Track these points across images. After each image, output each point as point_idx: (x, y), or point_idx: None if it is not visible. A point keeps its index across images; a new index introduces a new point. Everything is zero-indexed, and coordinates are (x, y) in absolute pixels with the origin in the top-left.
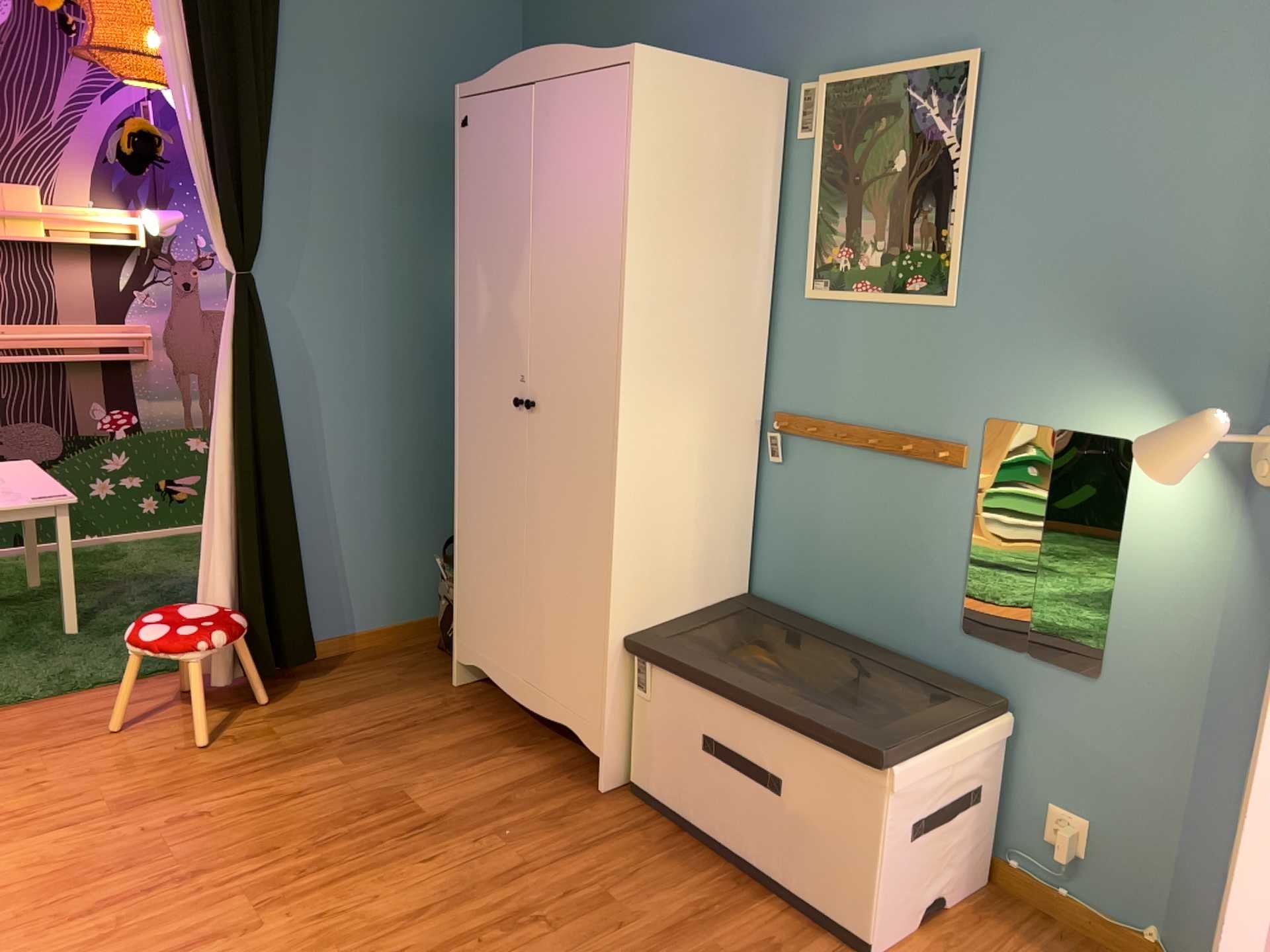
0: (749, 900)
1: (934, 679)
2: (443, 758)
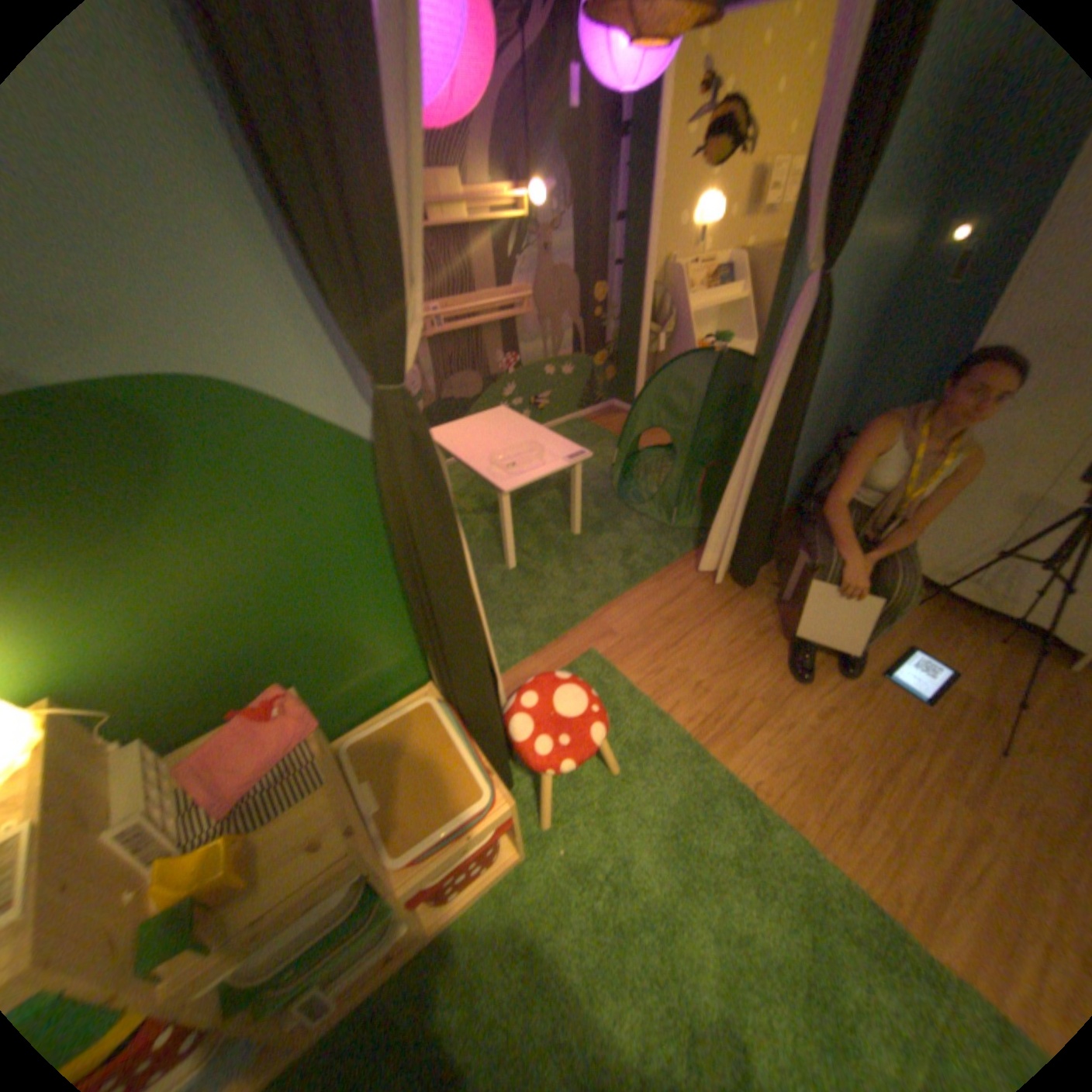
0: None
1: None
2: (927, 641)
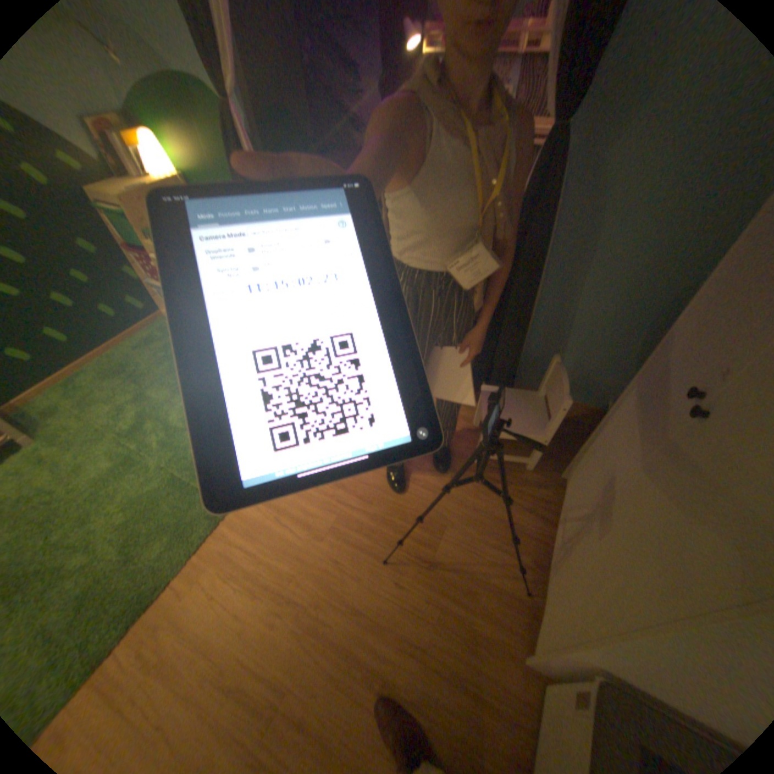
0: None
1: None
2: (488, 528)
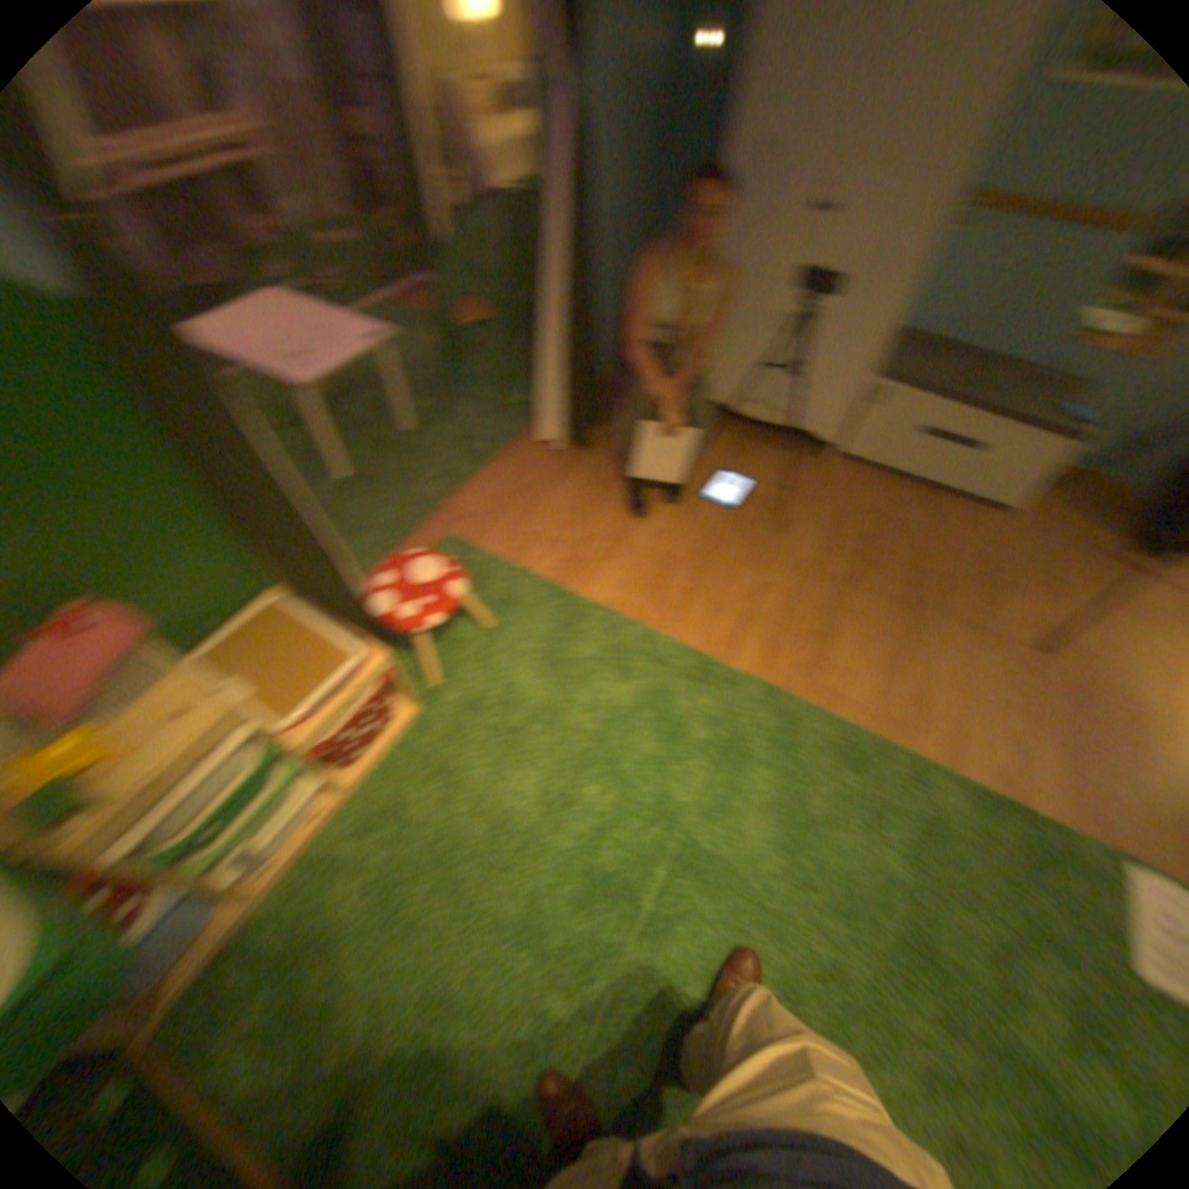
0: (943, 502)
1: (1039, 373)
2: (734, 463)
